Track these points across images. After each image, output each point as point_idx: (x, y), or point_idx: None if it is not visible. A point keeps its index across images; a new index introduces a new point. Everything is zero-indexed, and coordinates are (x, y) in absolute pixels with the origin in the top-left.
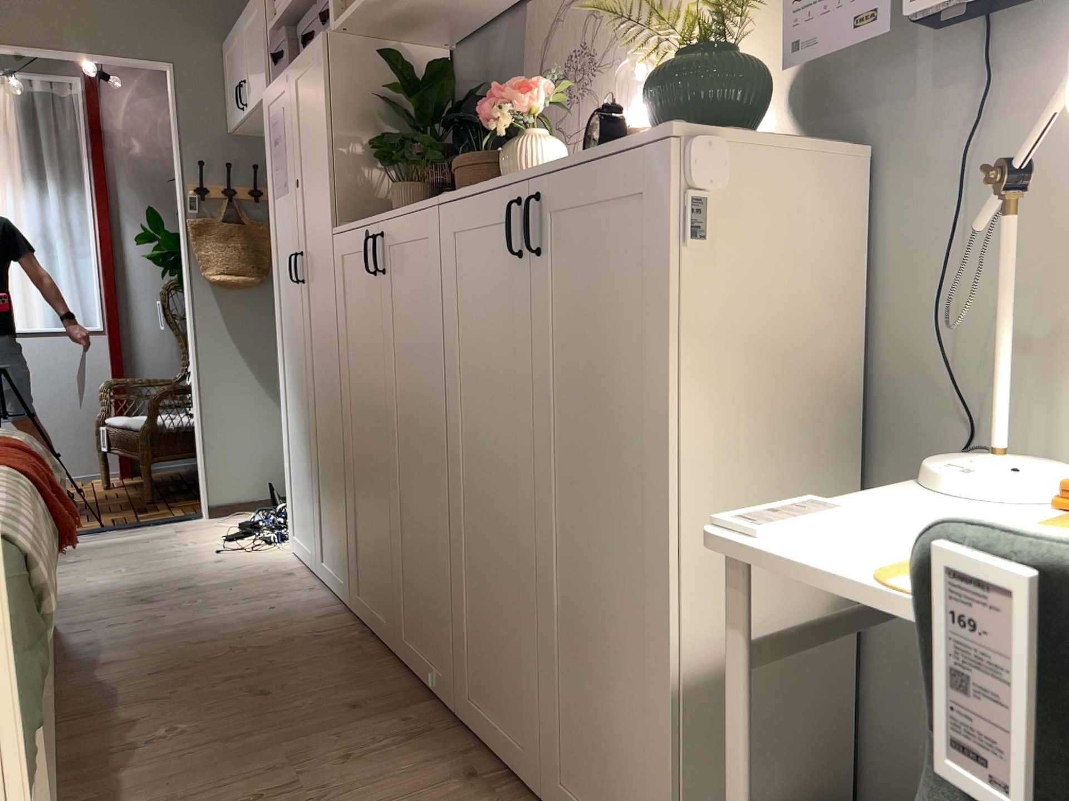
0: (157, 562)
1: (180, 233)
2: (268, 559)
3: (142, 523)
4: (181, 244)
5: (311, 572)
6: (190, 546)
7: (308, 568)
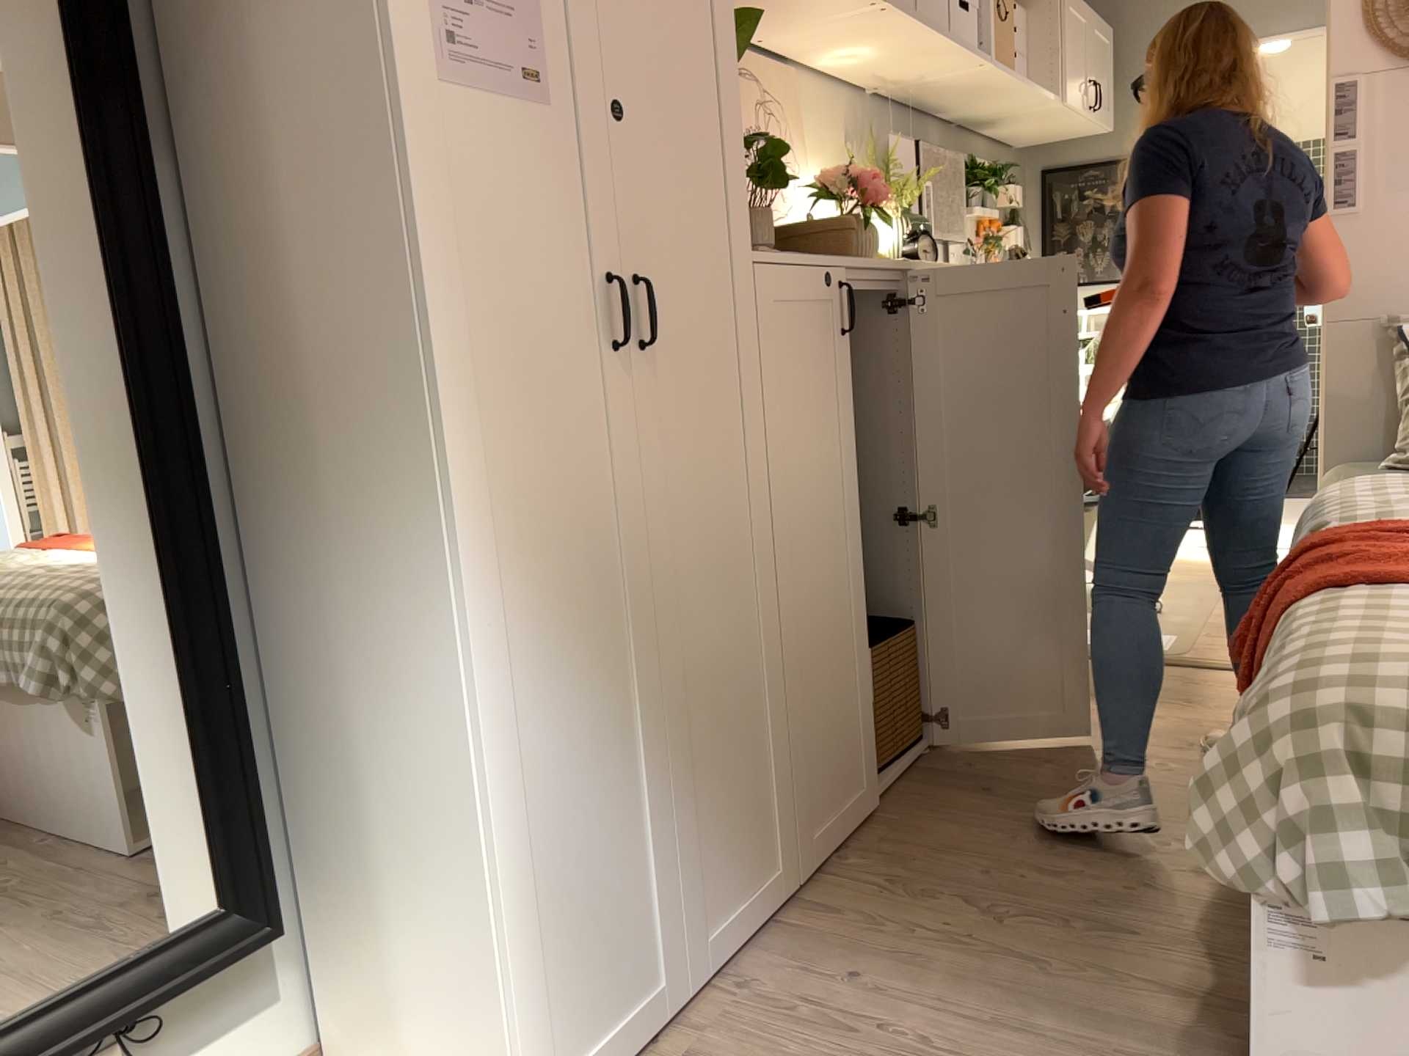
0: None
1: None
2: None
3: None
4: None
5: (656, 1042)
6: None
7: None
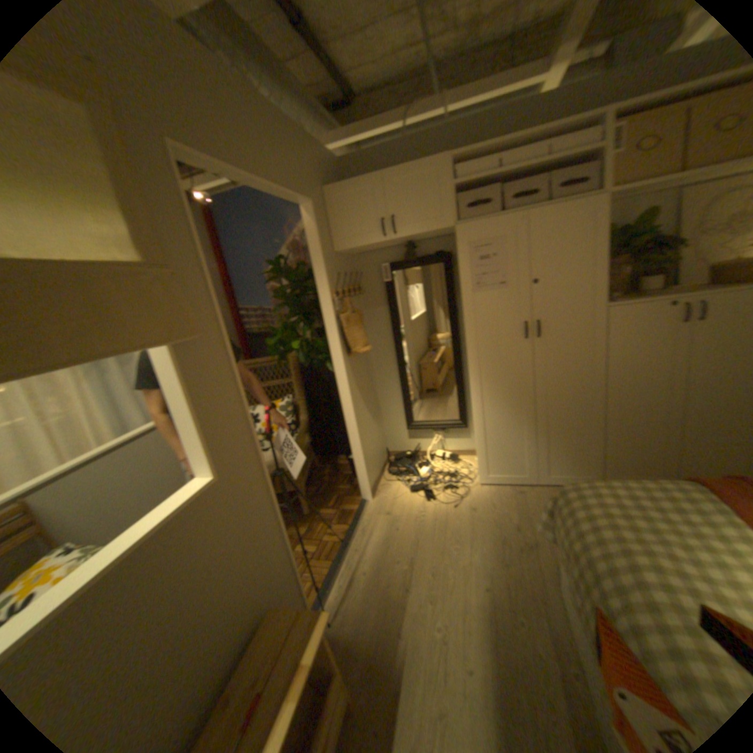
0: (450, 532)
1: (328, 327)
2: (486, 495)
3: (354, 526)
4: (330, 335)
5: (526, 487)
6: (429, 516)
7: (515, 487)
